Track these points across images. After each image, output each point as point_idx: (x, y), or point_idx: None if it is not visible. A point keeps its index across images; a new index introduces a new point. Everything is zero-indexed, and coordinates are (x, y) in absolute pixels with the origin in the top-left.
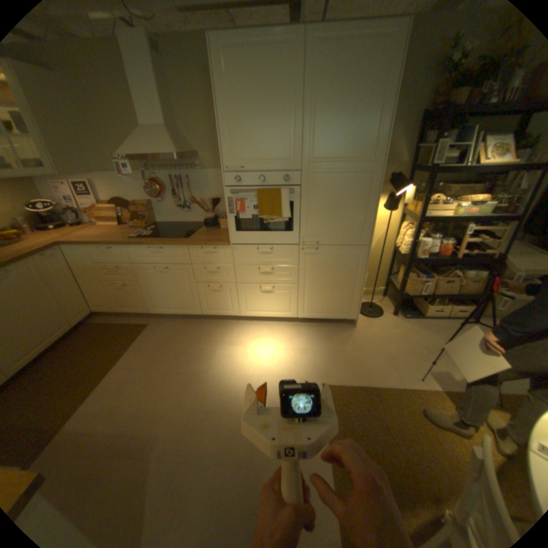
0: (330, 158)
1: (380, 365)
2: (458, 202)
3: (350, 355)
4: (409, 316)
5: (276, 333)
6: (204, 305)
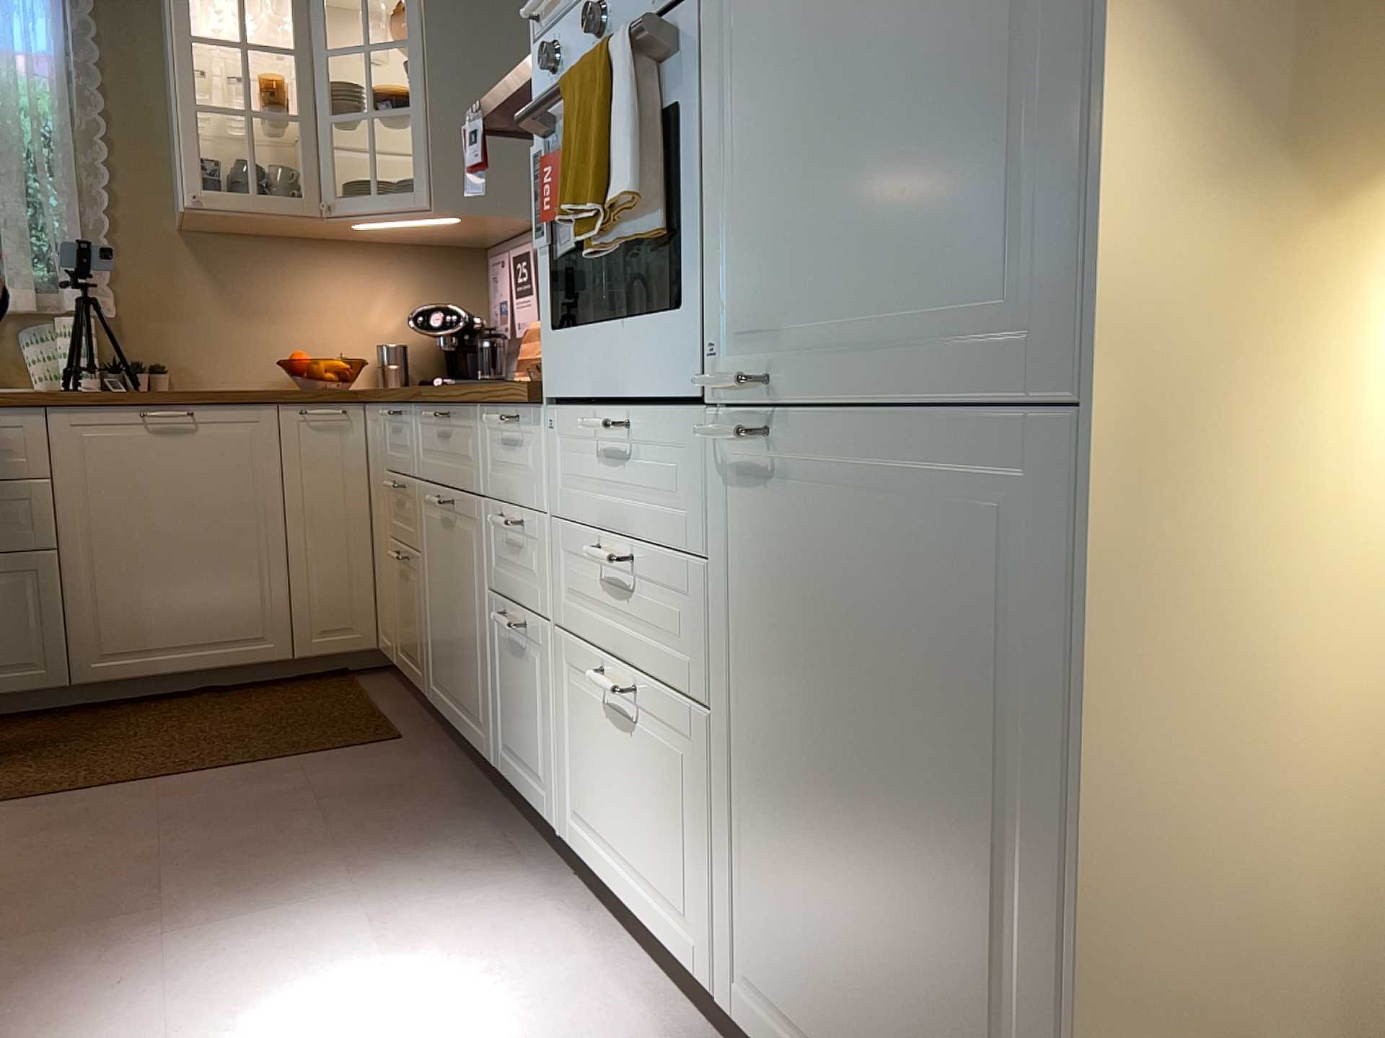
0: None
1: None
2: None
3: None
4: None
5: (570, 1029)
6: (500, 721)
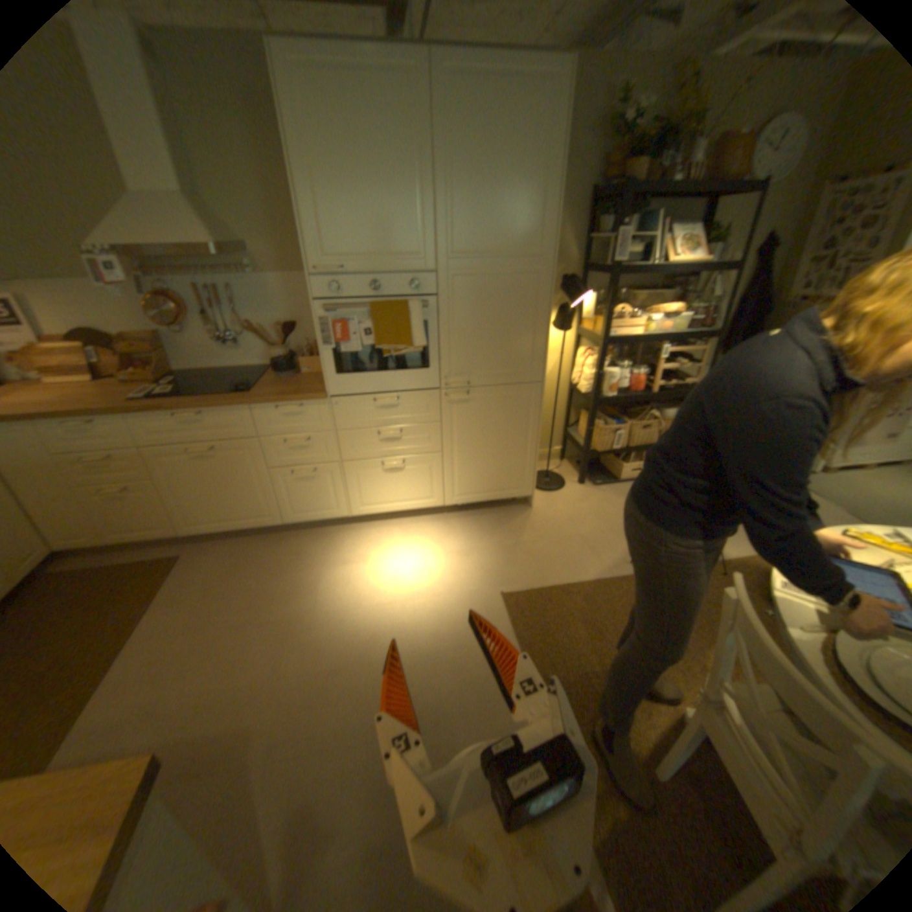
0: (480, 252)
1: (574, 554)
2: (648, 315)
3: (531, 547)
4: (599, 482)
5: (415, 534)
6: (288, 506)
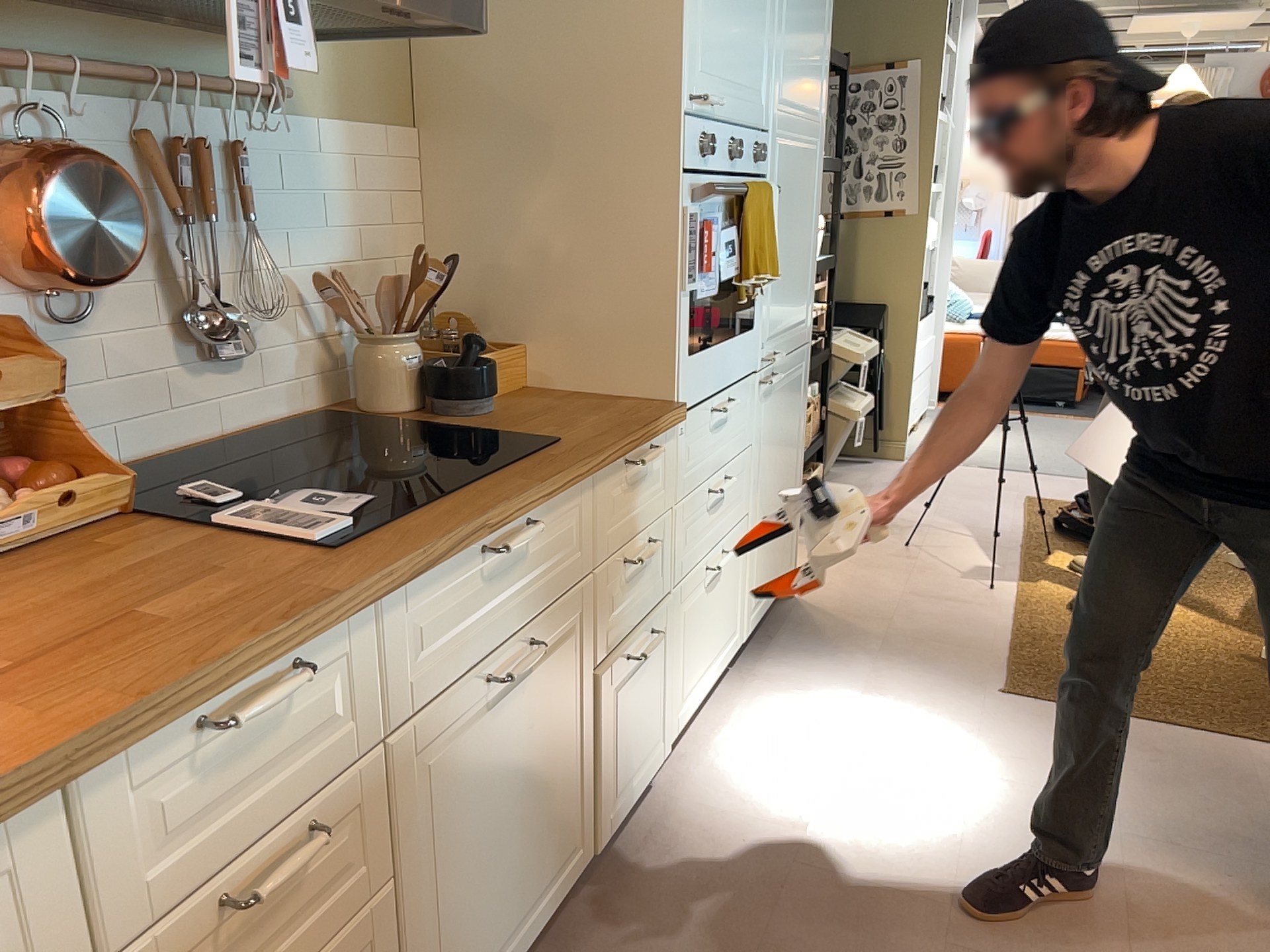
0: (794, 107)
1: (941, 611)
2: None
3: (901, 633)
4: None
5: (768, 718)
6: (603, 785)
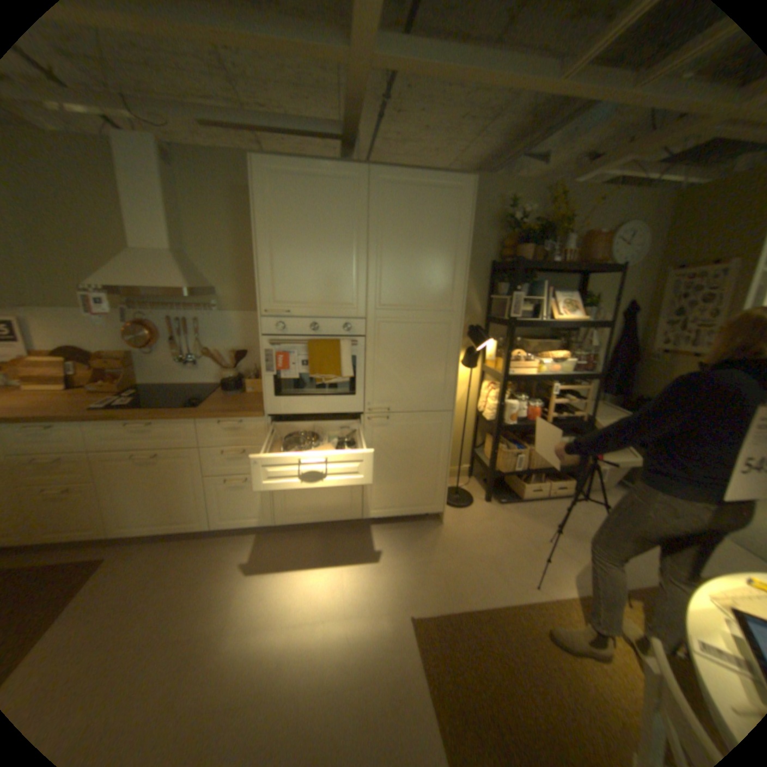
0: (401, 306)
1: (483, 576)
2: (539, 359)
3: (441, 567)
4: (504, 501)
5: (331, 547)
6: (214, 514)
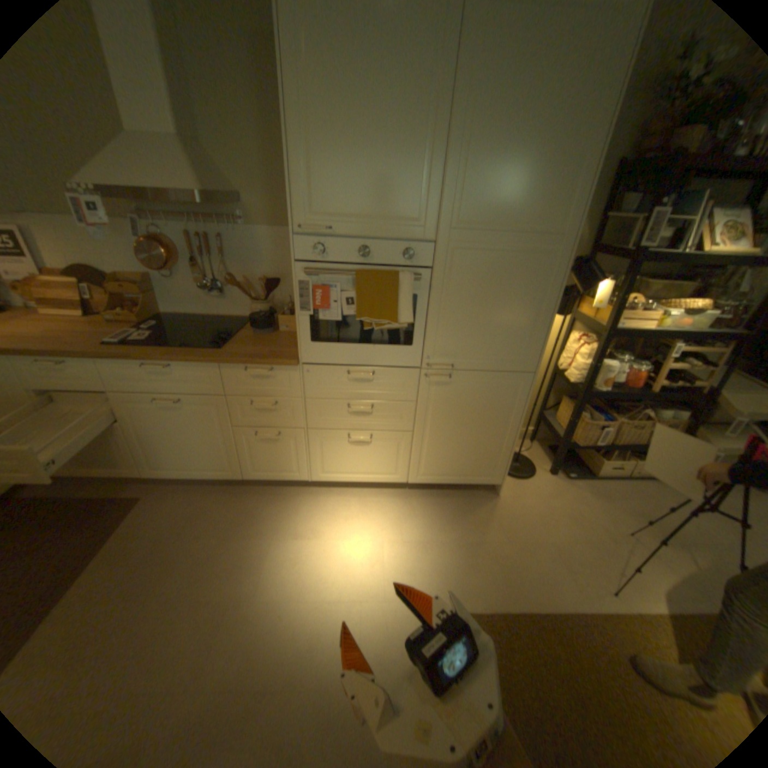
0: (489, 224)
1: (547, 569)
2: (664, 308)
3: (497, 551)
4: (574, 475)
5: (372, 511)
6: (248, 464)
